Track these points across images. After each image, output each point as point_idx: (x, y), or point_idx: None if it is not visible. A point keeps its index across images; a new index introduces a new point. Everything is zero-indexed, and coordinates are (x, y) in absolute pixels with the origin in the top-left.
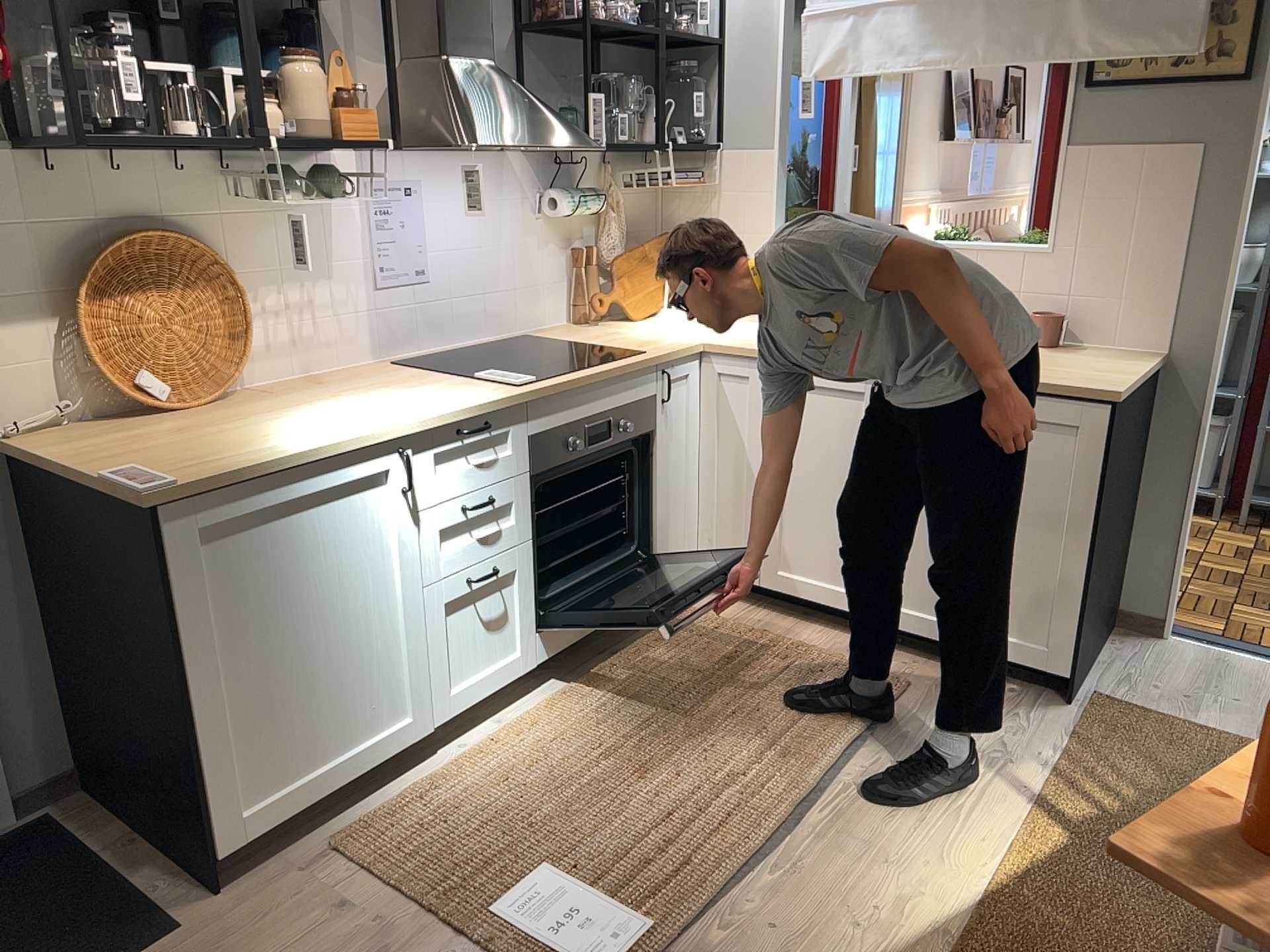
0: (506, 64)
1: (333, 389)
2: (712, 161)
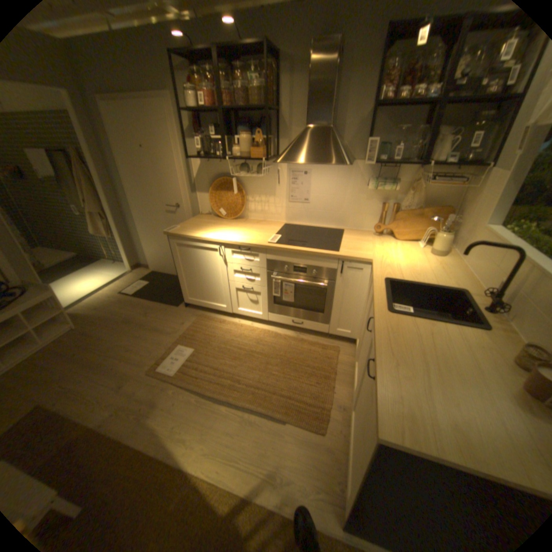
0: (364, 123)
1: (253, 225)
2: (487, 172)
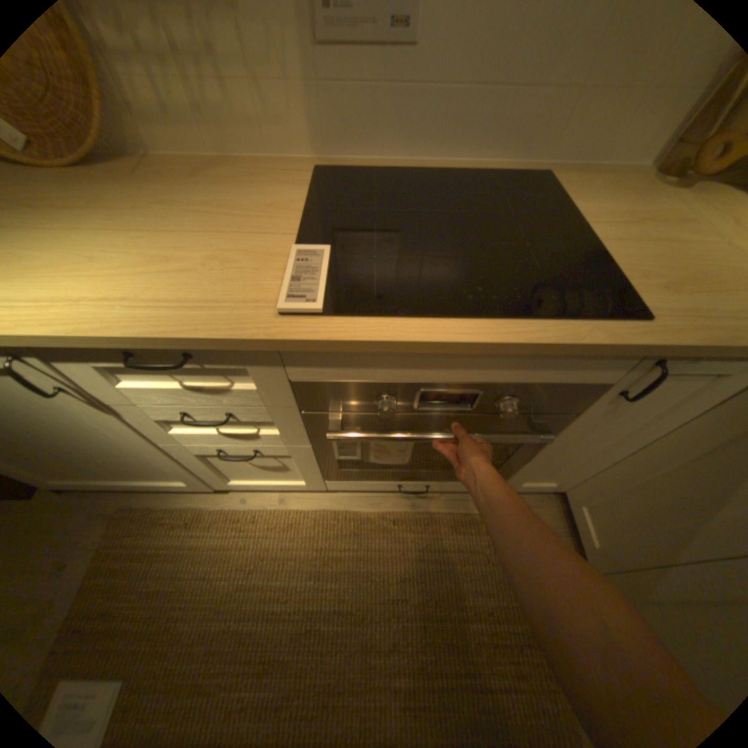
0: None
1: (175, 189)
2: None
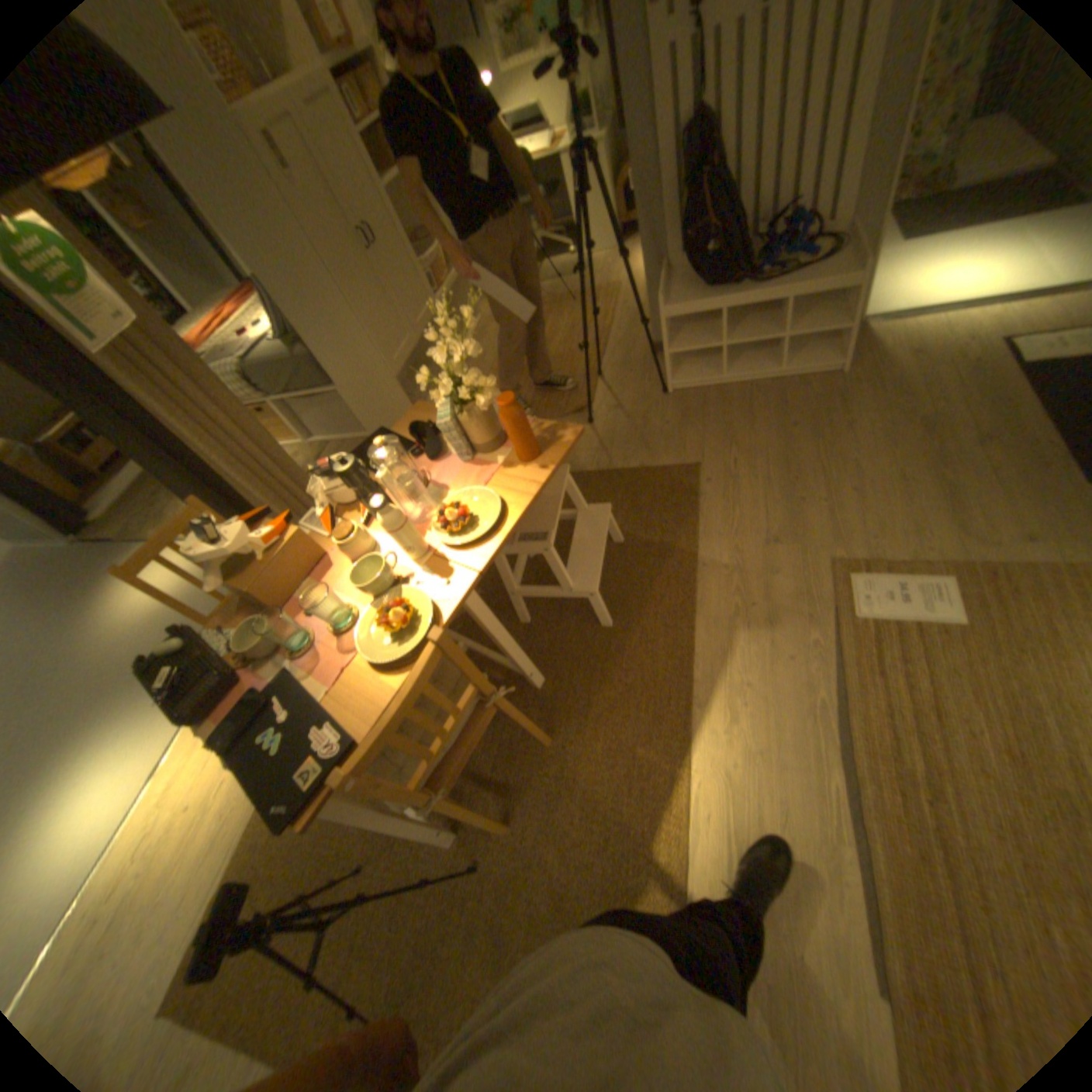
0: None
1: None
2: None
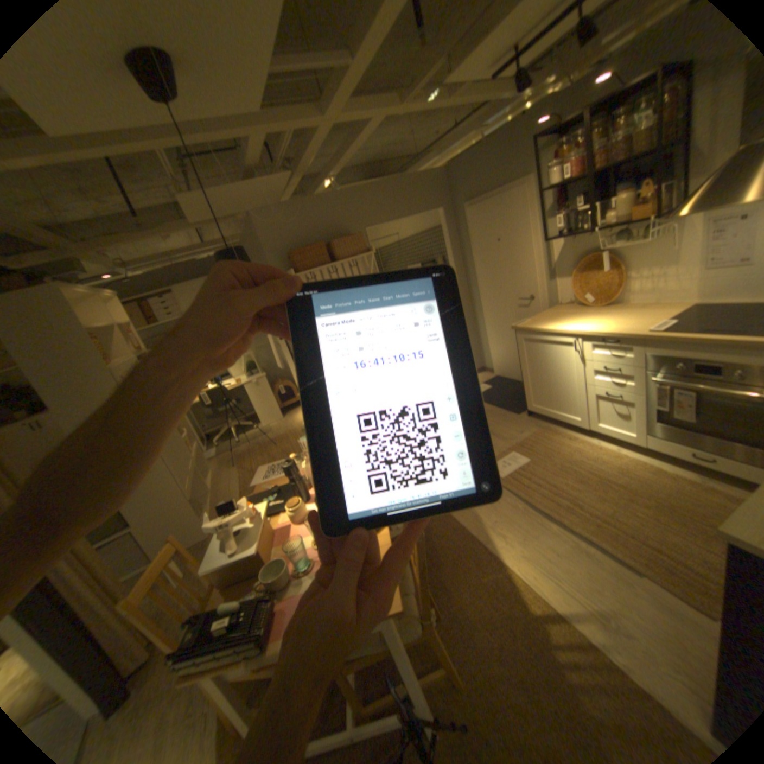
0: None
1: (633, 311)
2: None
